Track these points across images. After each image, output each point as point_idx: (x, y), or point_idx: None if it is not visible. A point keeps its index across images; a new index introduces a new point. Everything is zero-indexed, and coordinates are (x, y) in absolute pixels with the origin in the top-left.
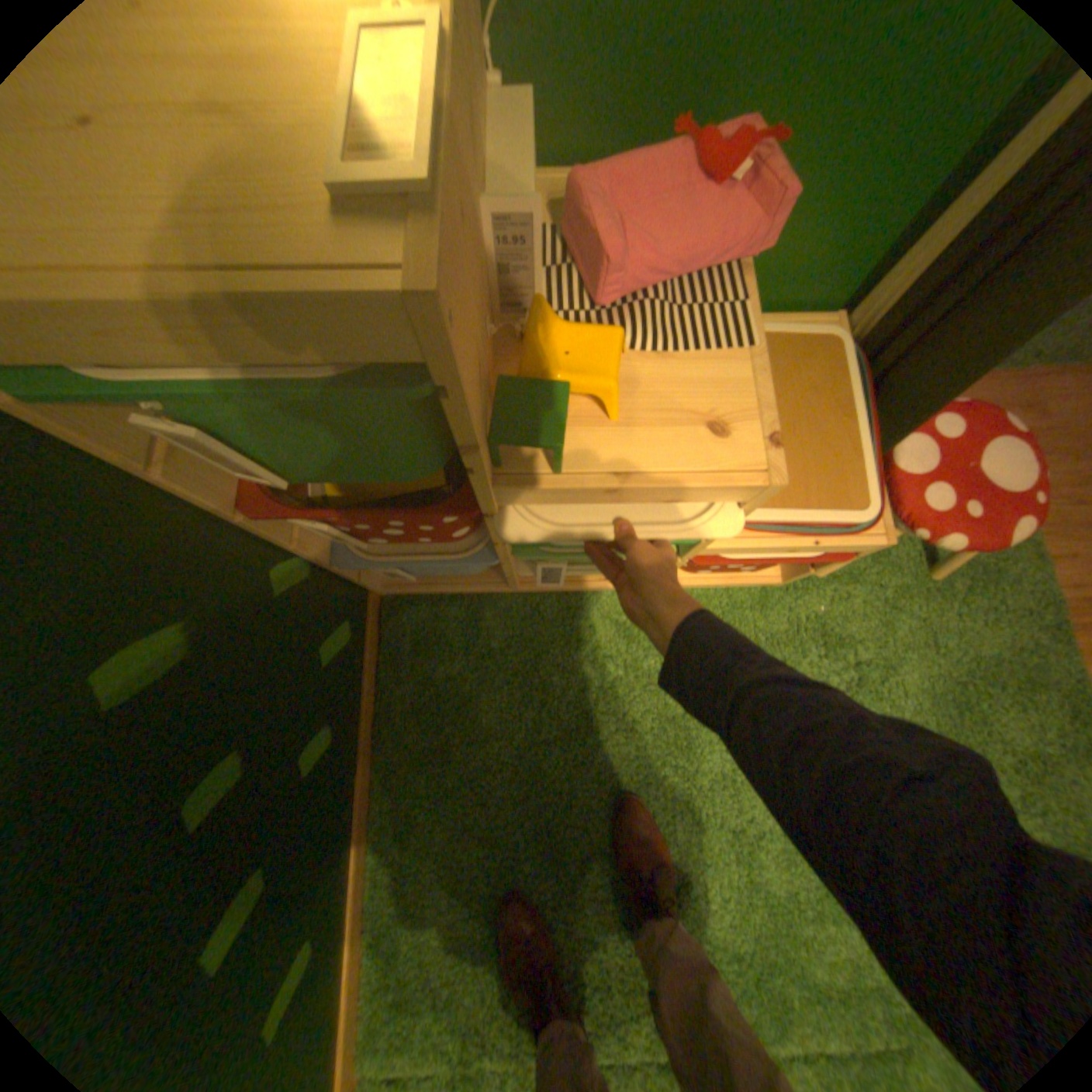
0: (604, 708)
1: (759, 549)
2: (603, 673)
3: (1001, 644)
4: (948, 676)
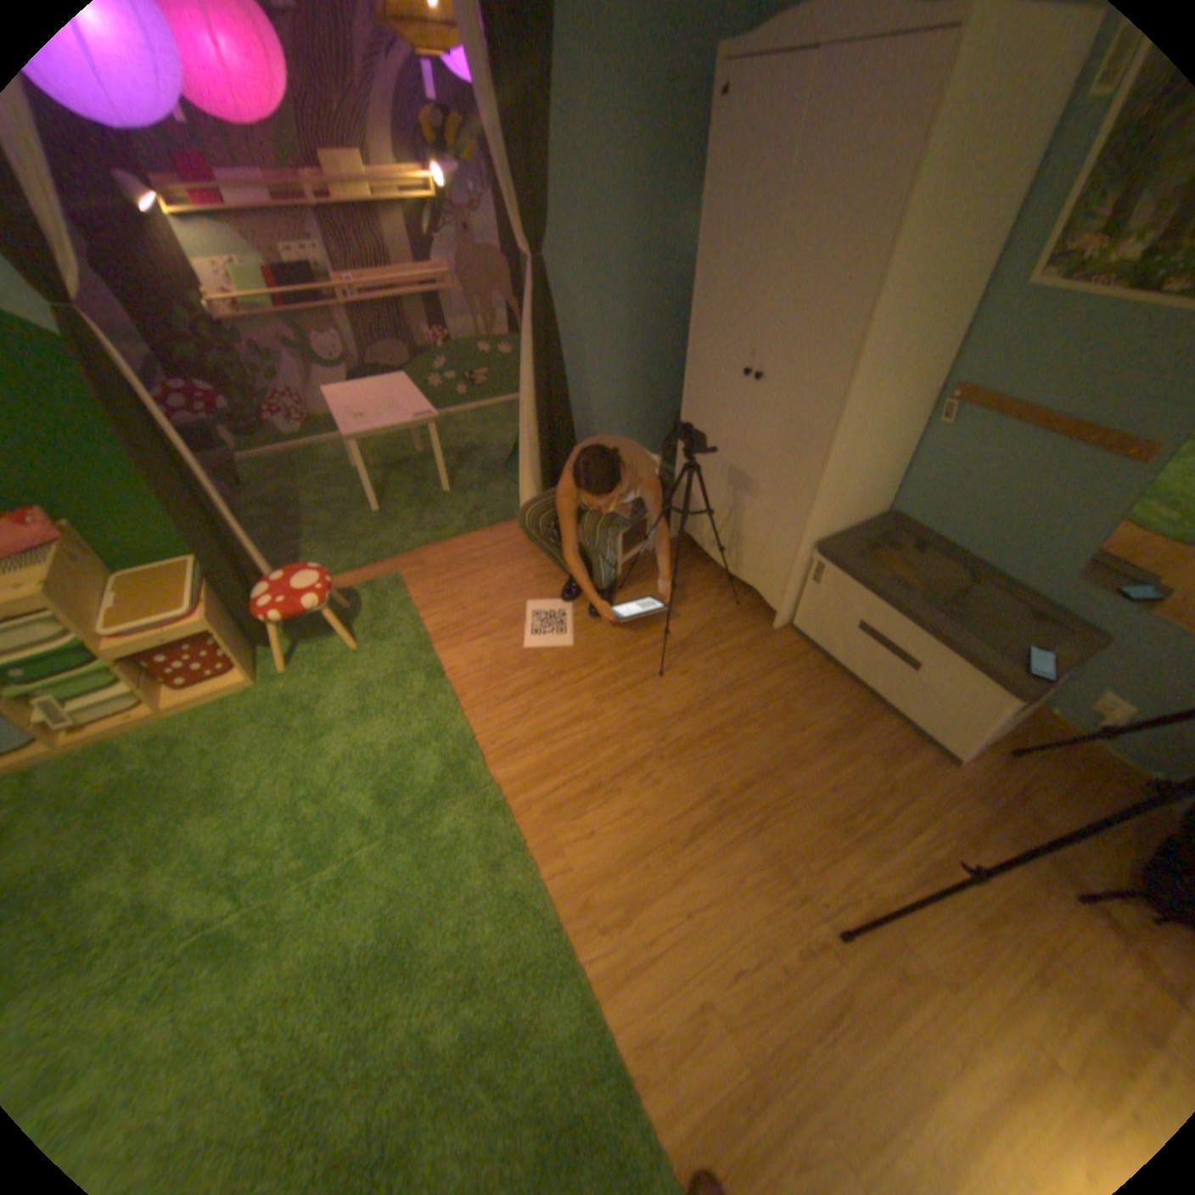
0: (120, 791)
1: (140, 646)
2: (122, 773)
3: (389, 663)
4: (356, 688)
